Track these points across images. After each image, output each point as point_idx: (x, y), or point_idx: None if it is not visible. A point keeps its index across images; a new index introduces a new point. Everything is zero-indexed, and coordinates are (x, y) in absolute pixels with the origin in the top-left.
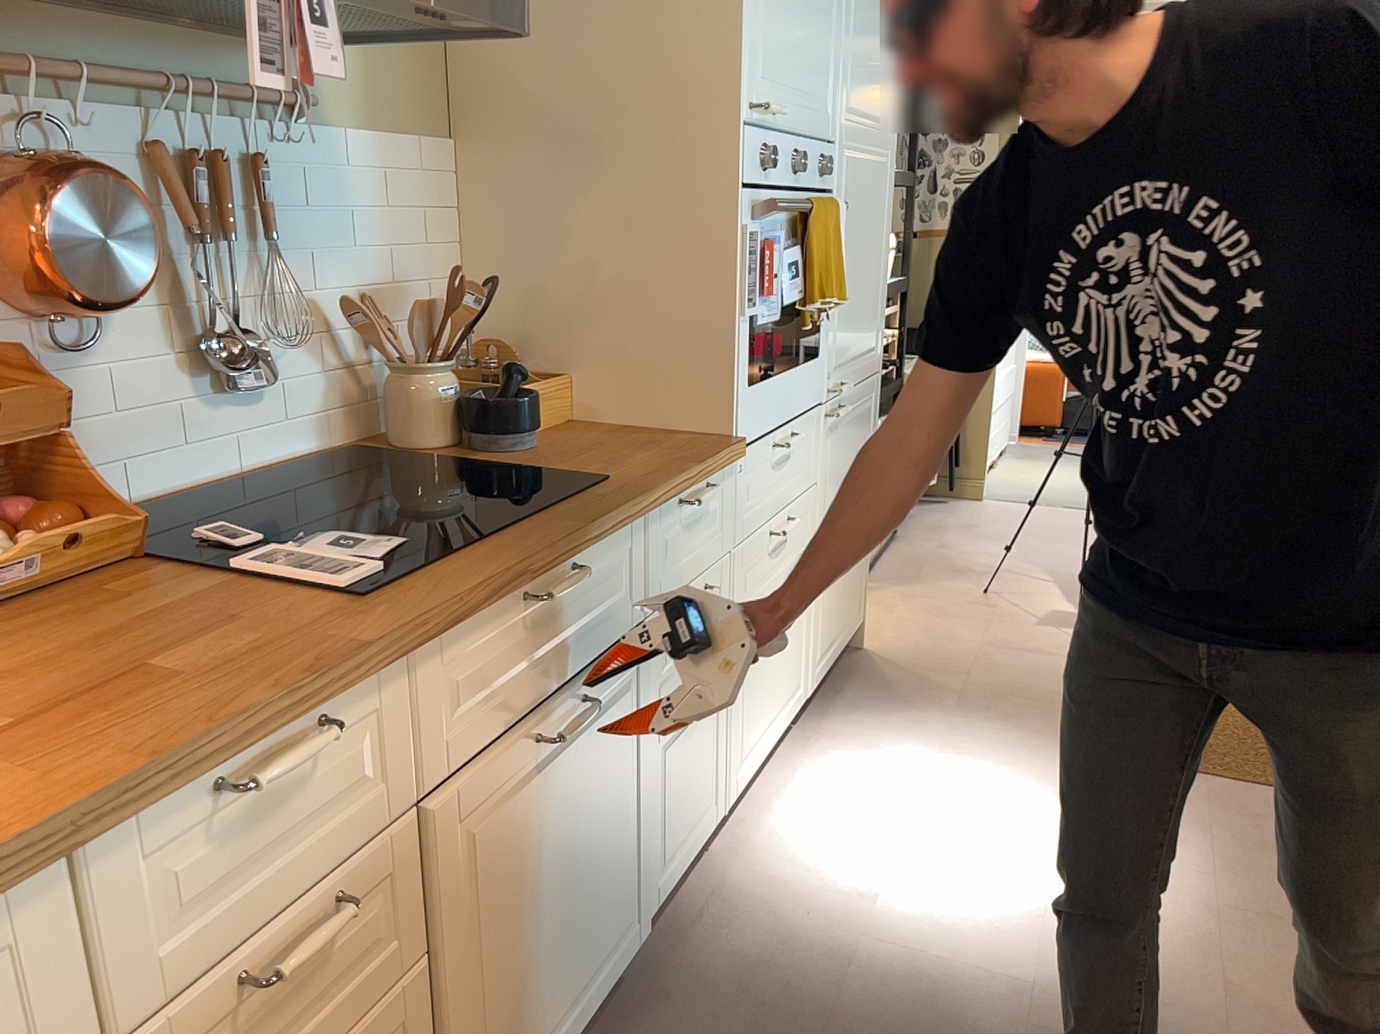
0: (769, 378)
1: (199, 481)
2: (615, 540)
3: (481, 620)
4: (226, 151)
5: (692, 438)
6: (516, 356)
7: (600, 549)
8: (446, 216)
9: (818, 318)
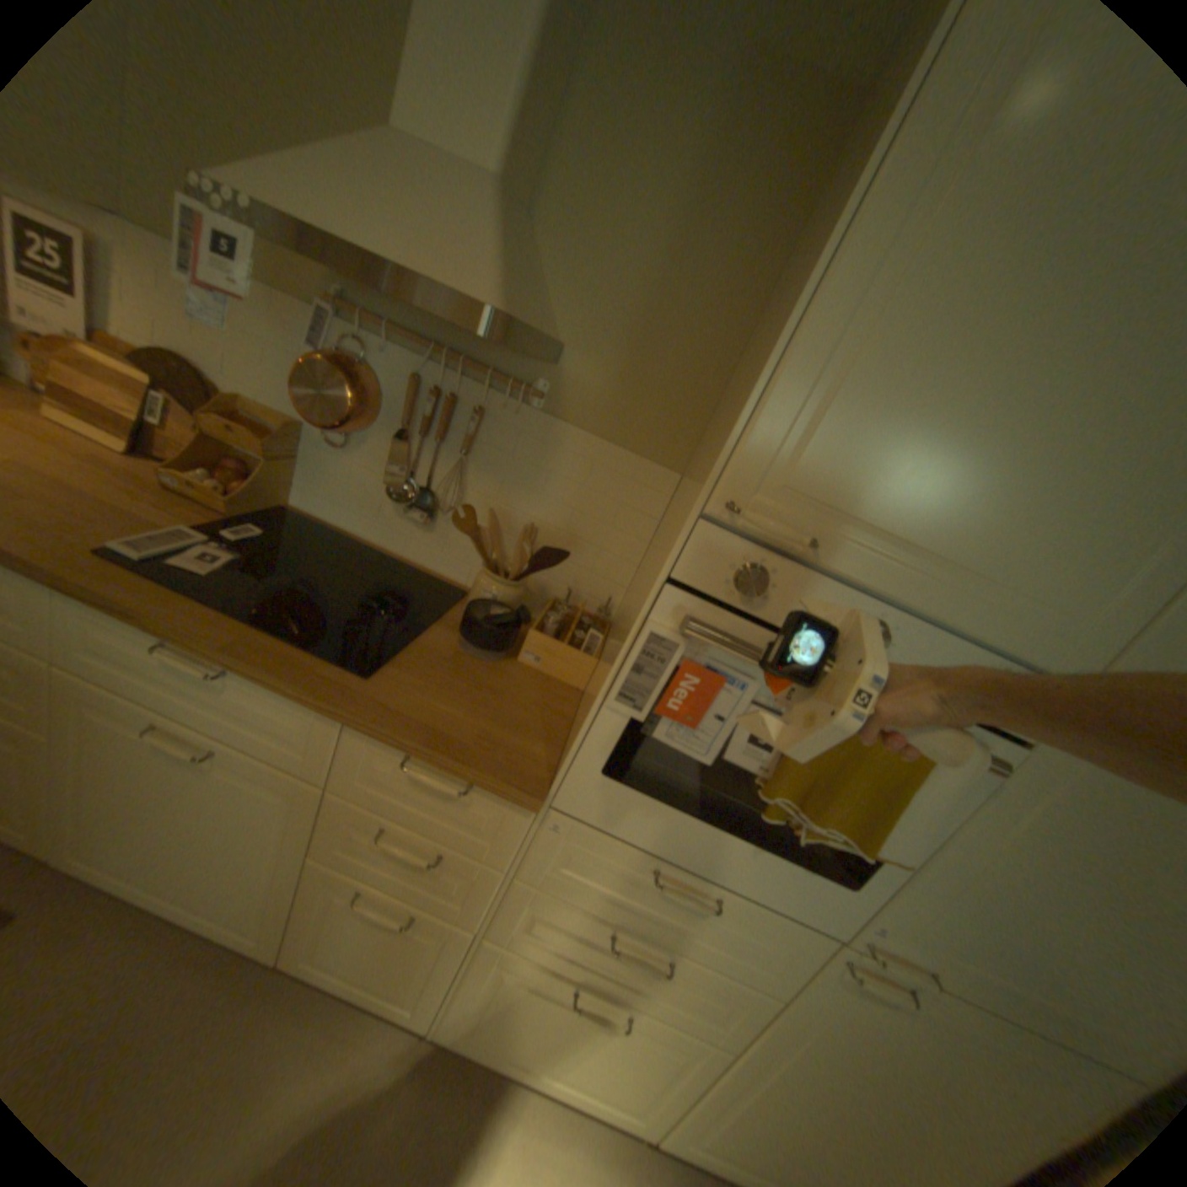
0: (677, 807)
1: (378, 545)
2: (294, 704)
3: (122, 624)
4: (465, 398)
5: (534, 758)
6: (578, 621)
7: (269, 692)
8: (642, 519)
9: (805, 827)
